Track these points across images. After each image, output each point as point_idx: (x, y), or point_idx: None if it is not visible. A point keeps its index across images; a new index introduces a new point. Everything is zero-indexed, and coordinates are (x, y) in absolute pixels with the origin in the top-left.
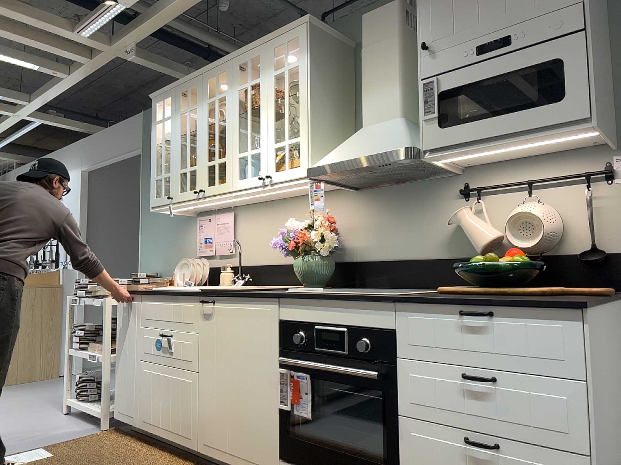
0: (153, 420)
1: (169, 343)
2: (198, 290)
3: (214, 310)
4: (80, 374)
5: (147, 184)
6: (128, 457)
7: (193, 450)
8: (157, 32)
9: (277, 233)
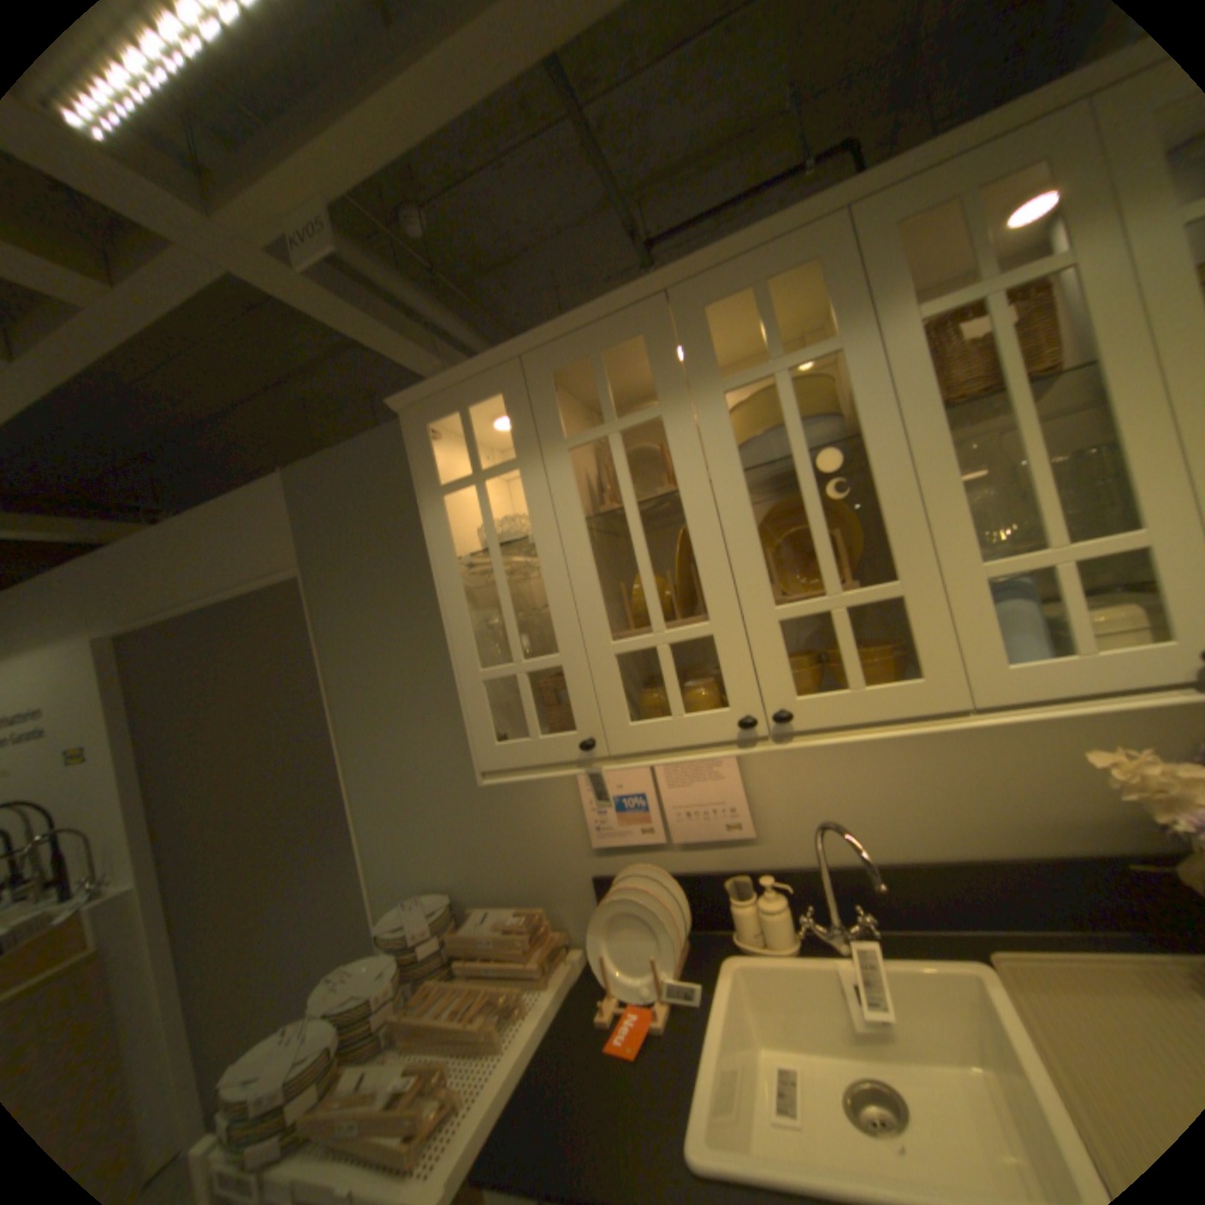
0: None
1: None
2: None
3: None
4: None
5: (340, 659)
6: None
7: None
8: (437, 127)
9: (934, 770)
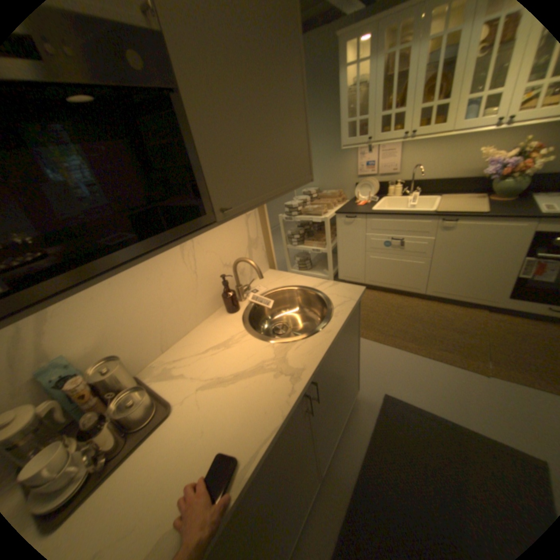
0: (382, 281)
1: (404, 244)
2: (432, 211)
3: (459, 225)
4: (296, 257)
5: None
6: (377, 301)
7: (422, 294)
8: None
9: (450, 155)
